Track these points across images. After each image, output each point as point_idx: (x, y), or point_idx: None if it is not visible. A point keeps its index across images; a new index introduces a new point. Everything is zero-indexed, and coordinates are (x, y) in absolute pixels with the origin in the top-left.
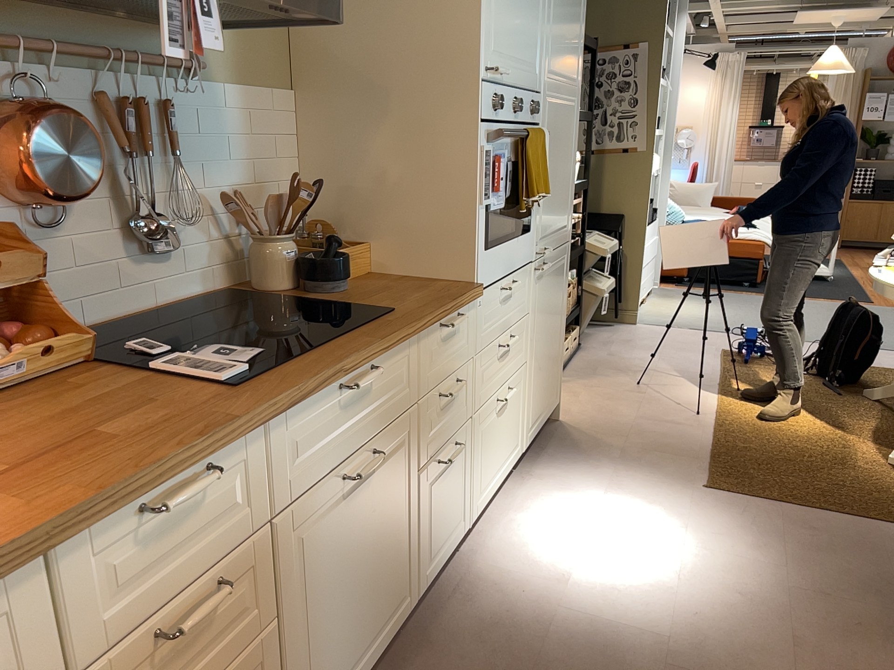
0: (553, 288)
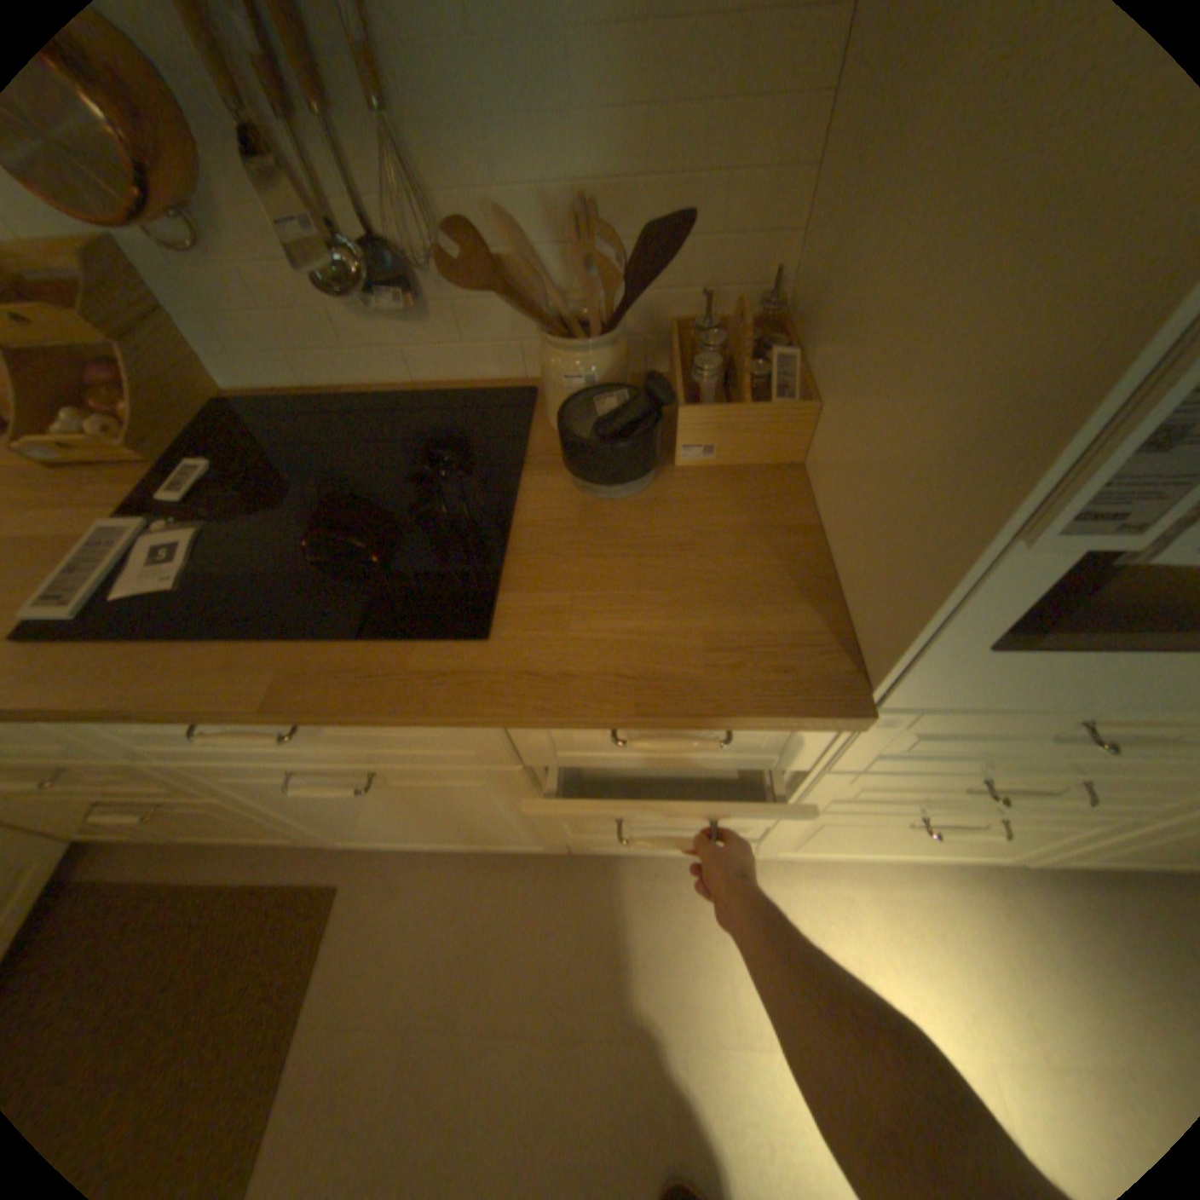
0: None
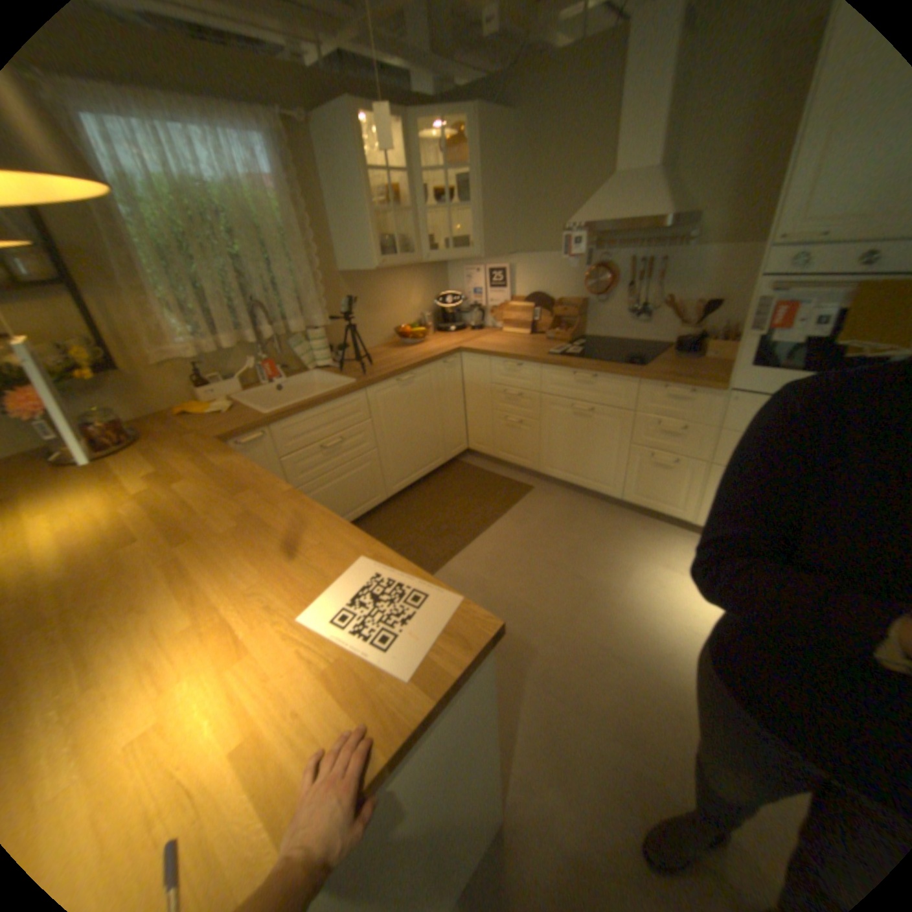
0: None
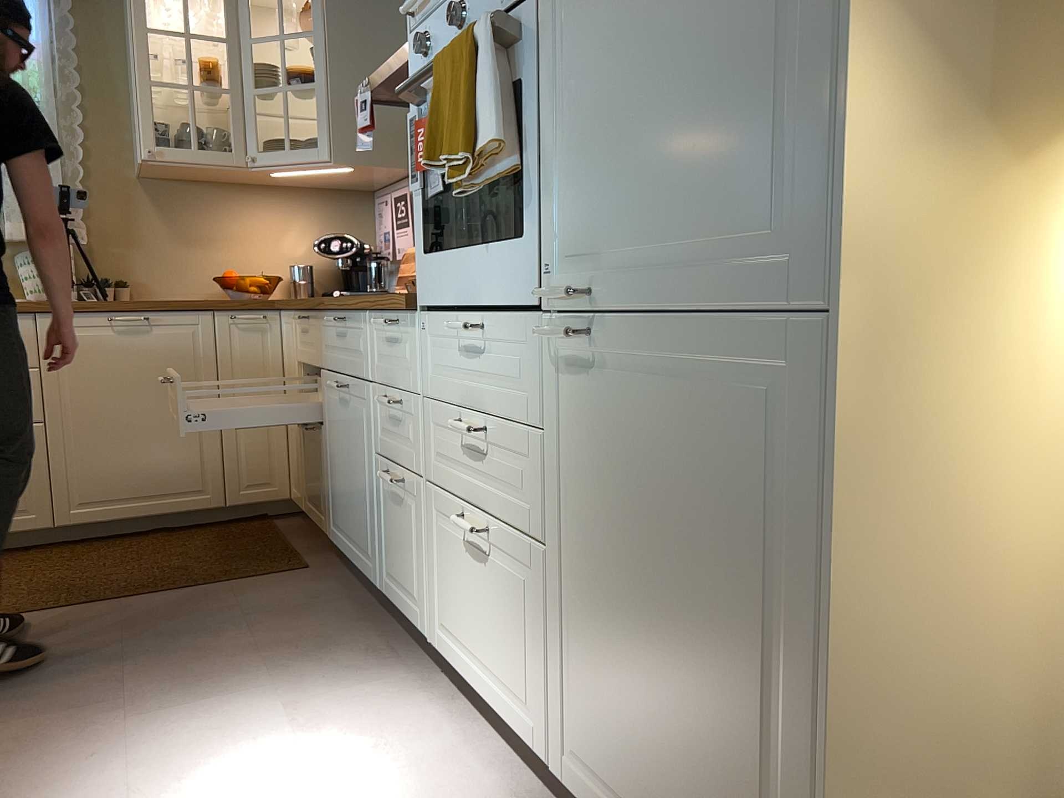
0: (674, 450)
